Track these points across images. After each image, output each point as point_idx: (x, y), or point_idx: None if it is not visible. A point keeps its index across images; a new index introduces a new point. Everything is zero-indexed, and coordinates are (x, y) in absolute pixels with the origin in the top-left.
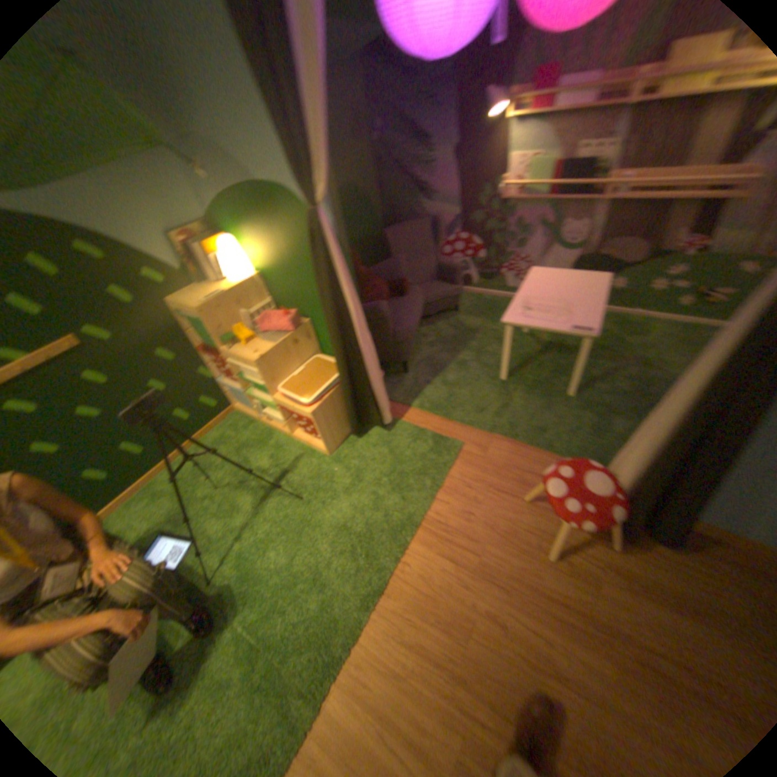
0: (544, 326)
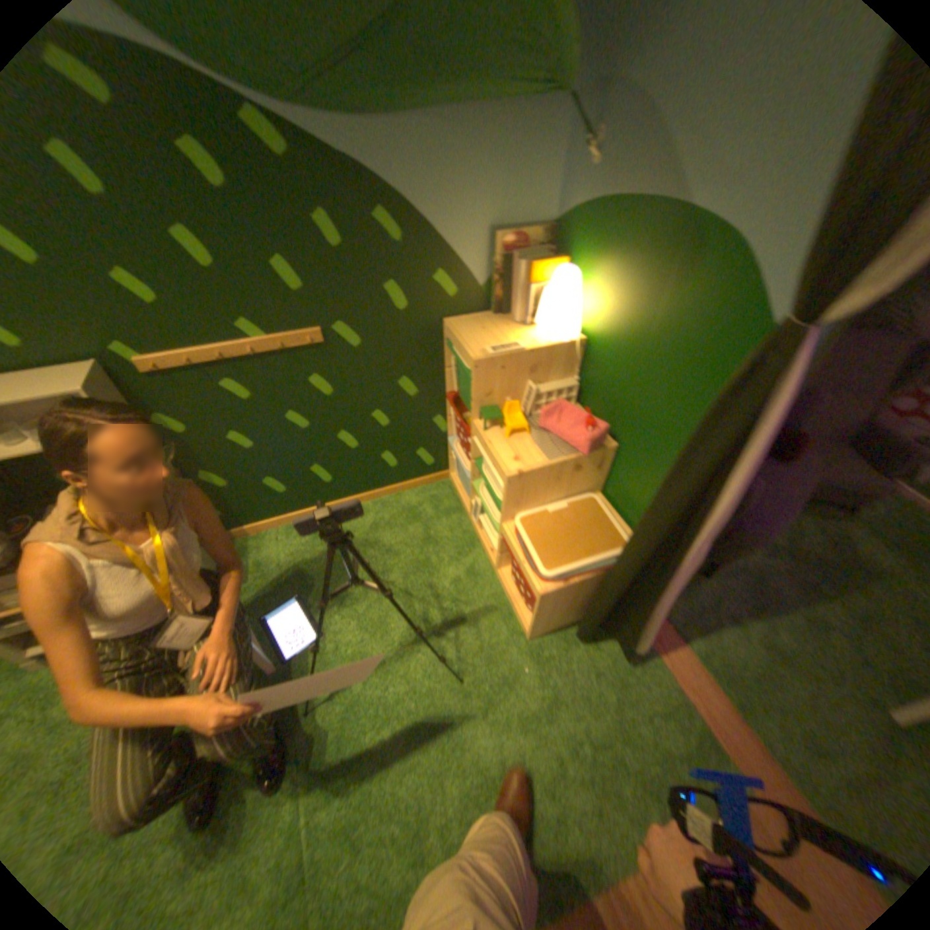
0: None
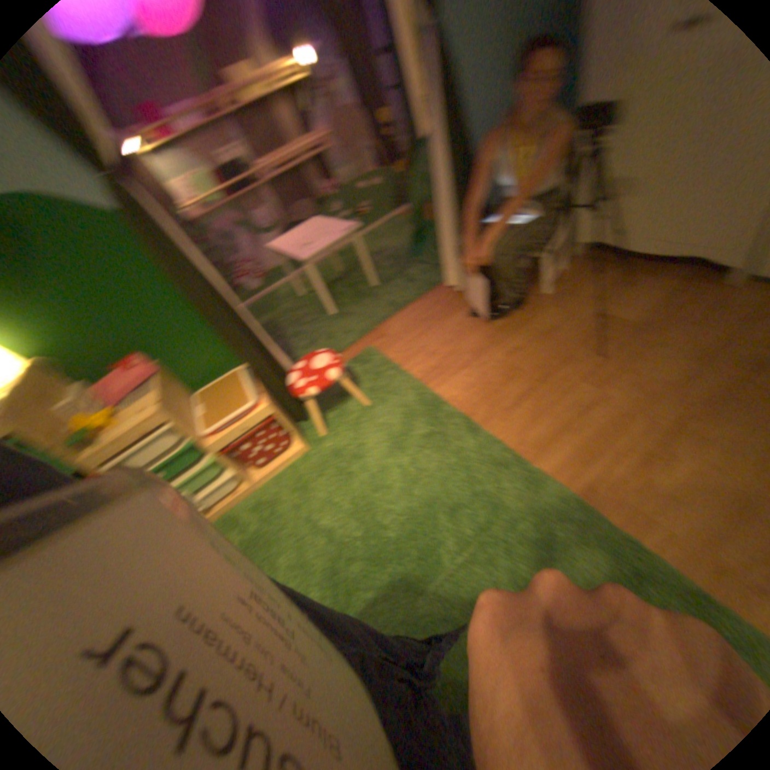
0: (331, 239)
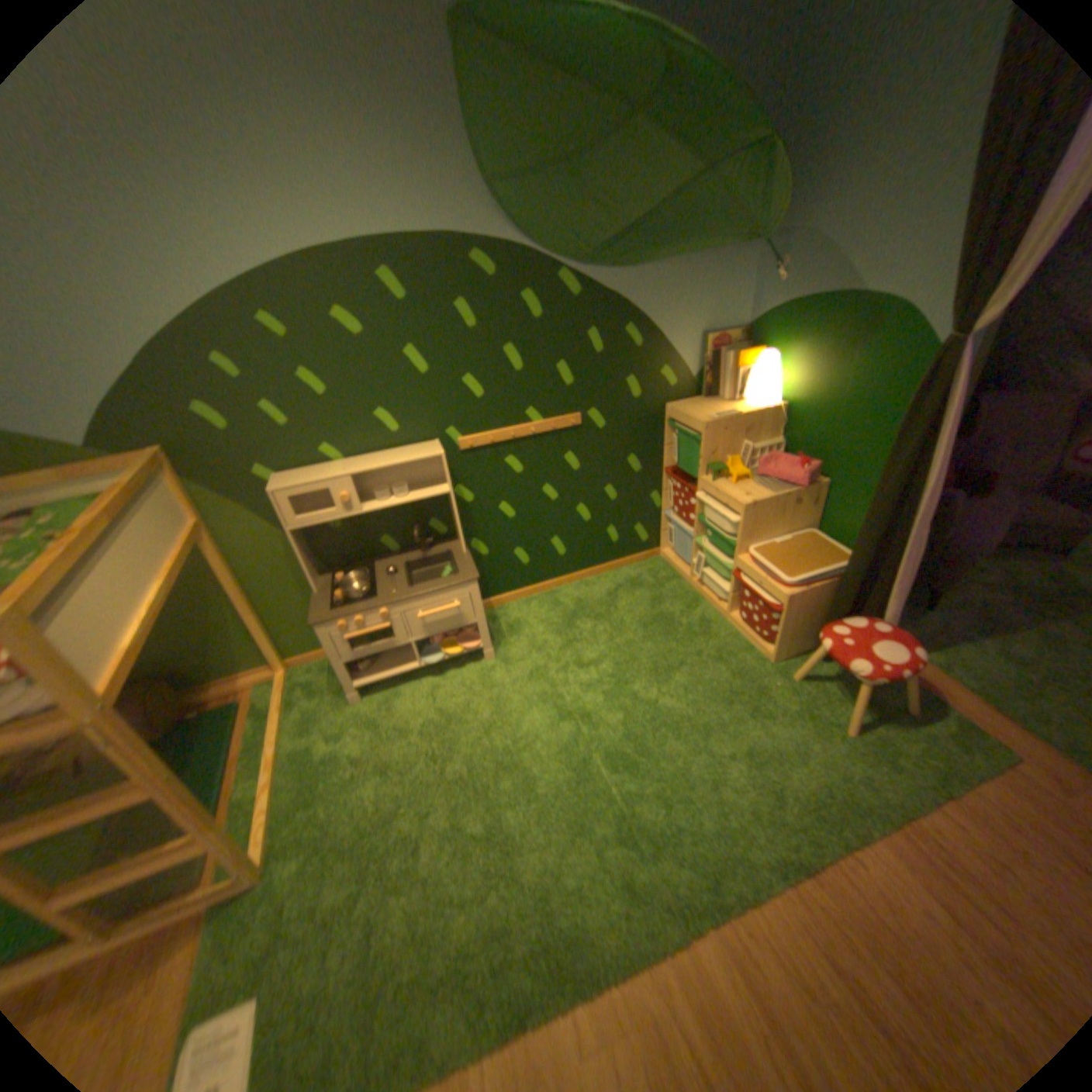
0: None
